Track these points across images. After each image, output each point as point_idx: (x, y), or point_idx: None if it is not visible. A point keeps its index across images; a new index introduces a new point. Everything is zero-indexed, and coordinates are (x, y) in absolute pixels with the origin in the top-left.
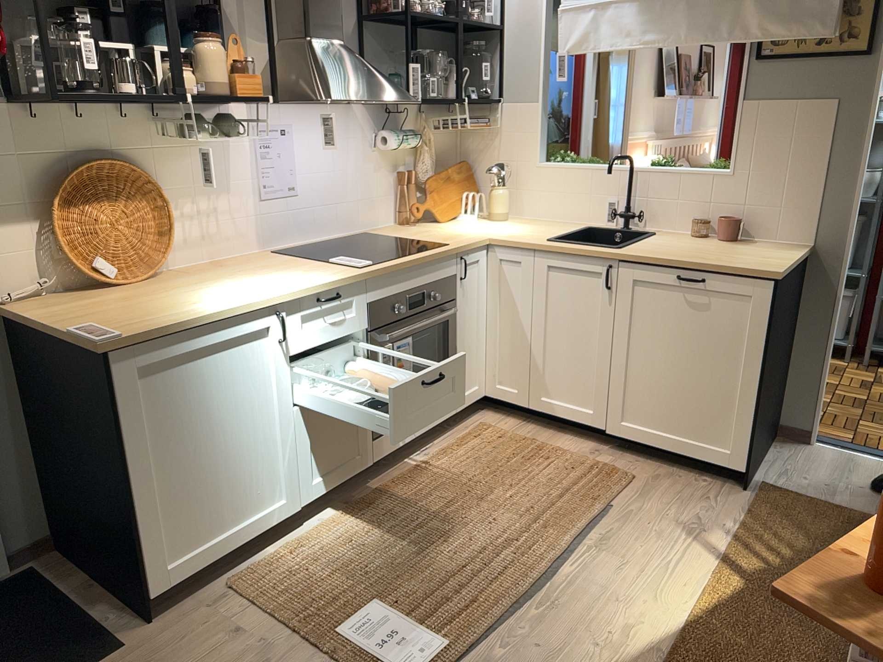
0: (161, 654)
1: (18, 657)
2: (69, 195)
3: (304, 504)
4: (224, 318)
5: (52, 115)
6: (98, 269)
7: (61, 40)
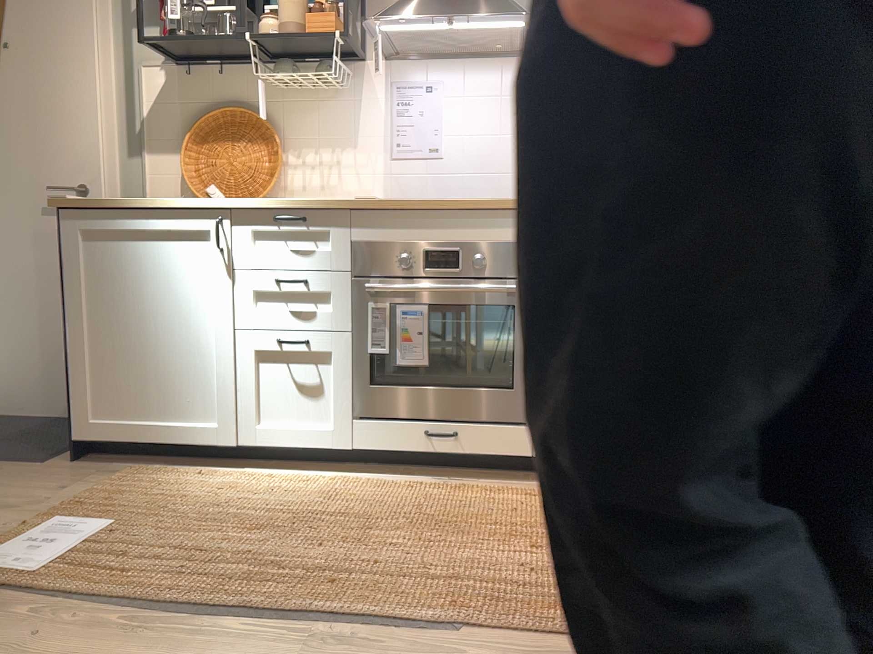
0: (30, 476)
1: (28, 444)
2: (205, 134)
3: (241, 444)
4: (158, 208)
5: (205, 73)
6: (208, 193)
7: (189, 9)
